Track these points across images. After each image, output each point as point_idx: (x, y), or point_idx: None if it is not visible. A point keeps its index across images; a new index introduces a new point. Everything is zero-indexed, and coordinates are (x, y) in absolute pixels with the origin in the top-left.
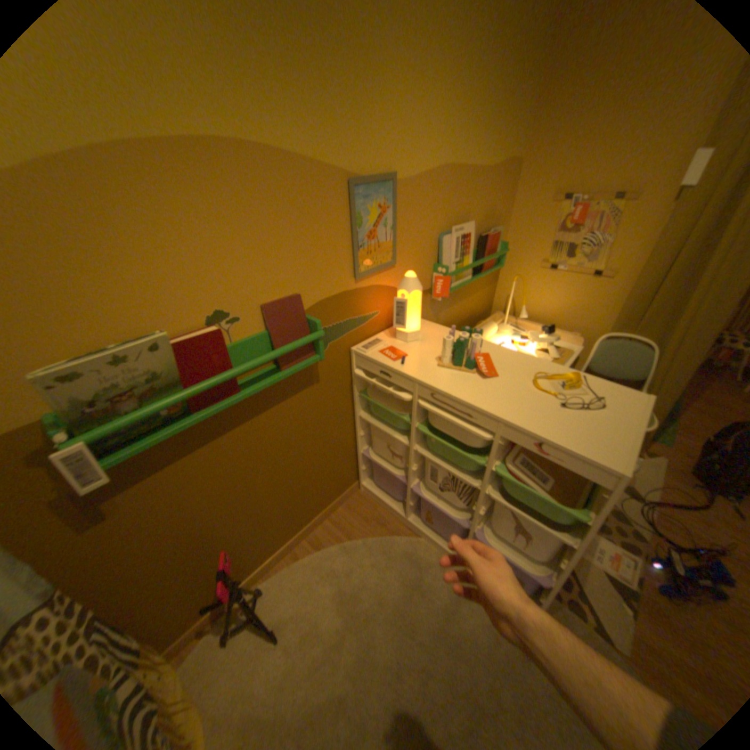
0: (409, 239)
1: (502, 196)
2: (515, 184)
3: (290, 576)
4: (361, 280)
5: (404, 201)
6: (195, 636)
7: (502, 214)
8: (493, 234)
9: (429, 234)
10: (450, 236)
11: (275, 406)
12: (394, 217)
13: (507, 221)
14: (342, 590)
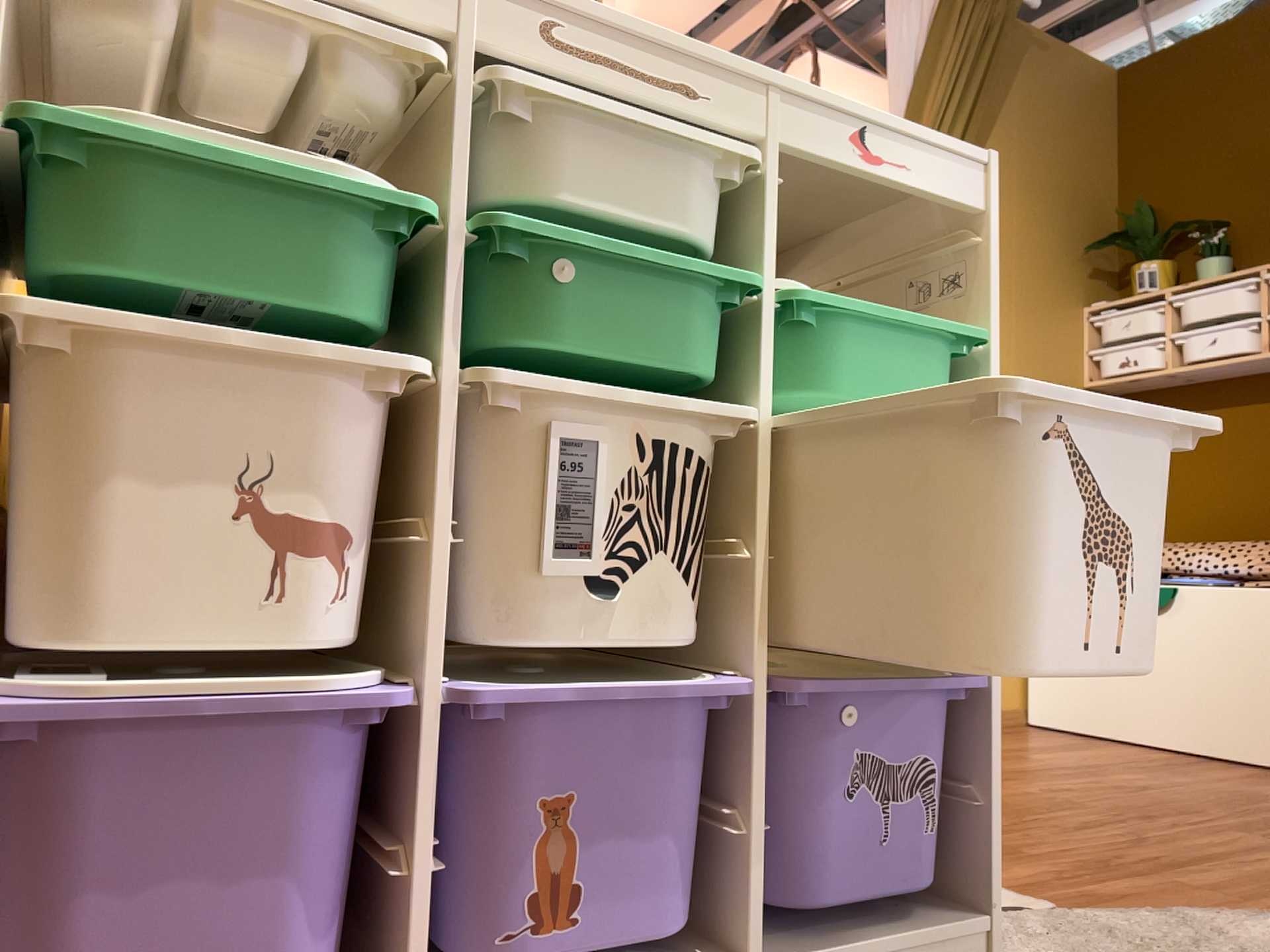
0: None
1: None
2: None
3: None
4: None
5: None
6: None
7: None
8: None
9: None
10: None
11: None
12: None
13: None
14: None
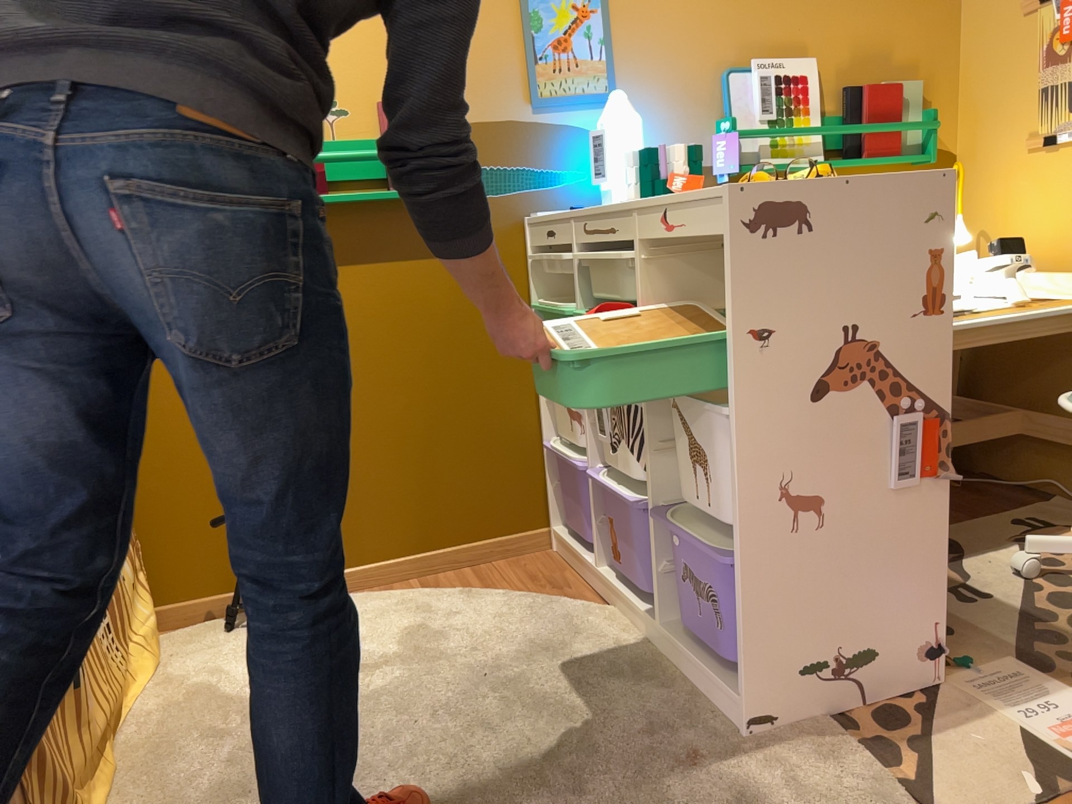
0: (646, 66)
1: (904, 26)
2: (945, 8)
3: (363, 599)
4: (543, 109)
5: (626, 6)
6: (204, 618)
7: (919, 61)
8: (874, 85)
9: (696, 65)
10: (750, 75)
11: (384, 260)
12: (605, 26)
13: (943, 78)
14: (425, 626)
